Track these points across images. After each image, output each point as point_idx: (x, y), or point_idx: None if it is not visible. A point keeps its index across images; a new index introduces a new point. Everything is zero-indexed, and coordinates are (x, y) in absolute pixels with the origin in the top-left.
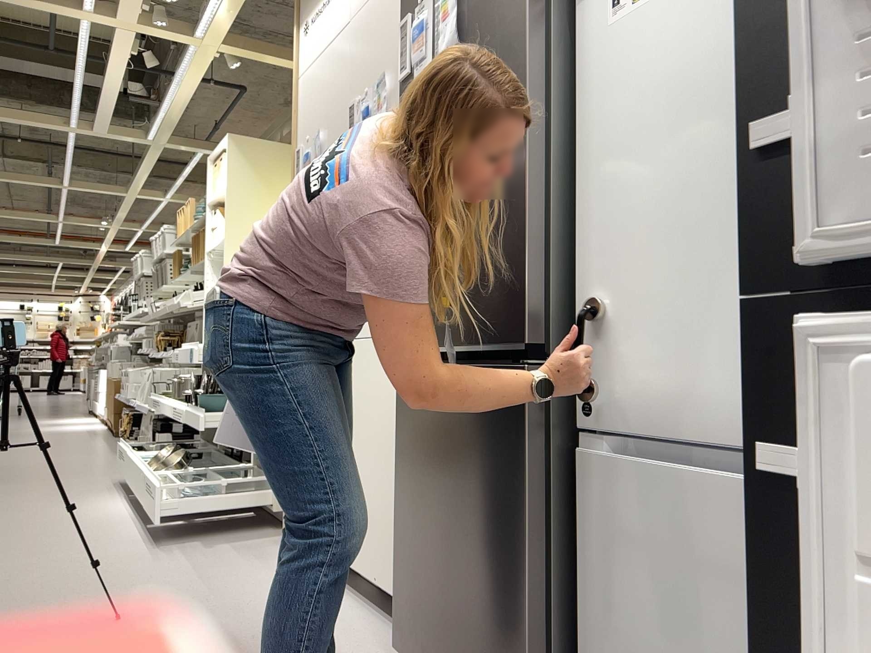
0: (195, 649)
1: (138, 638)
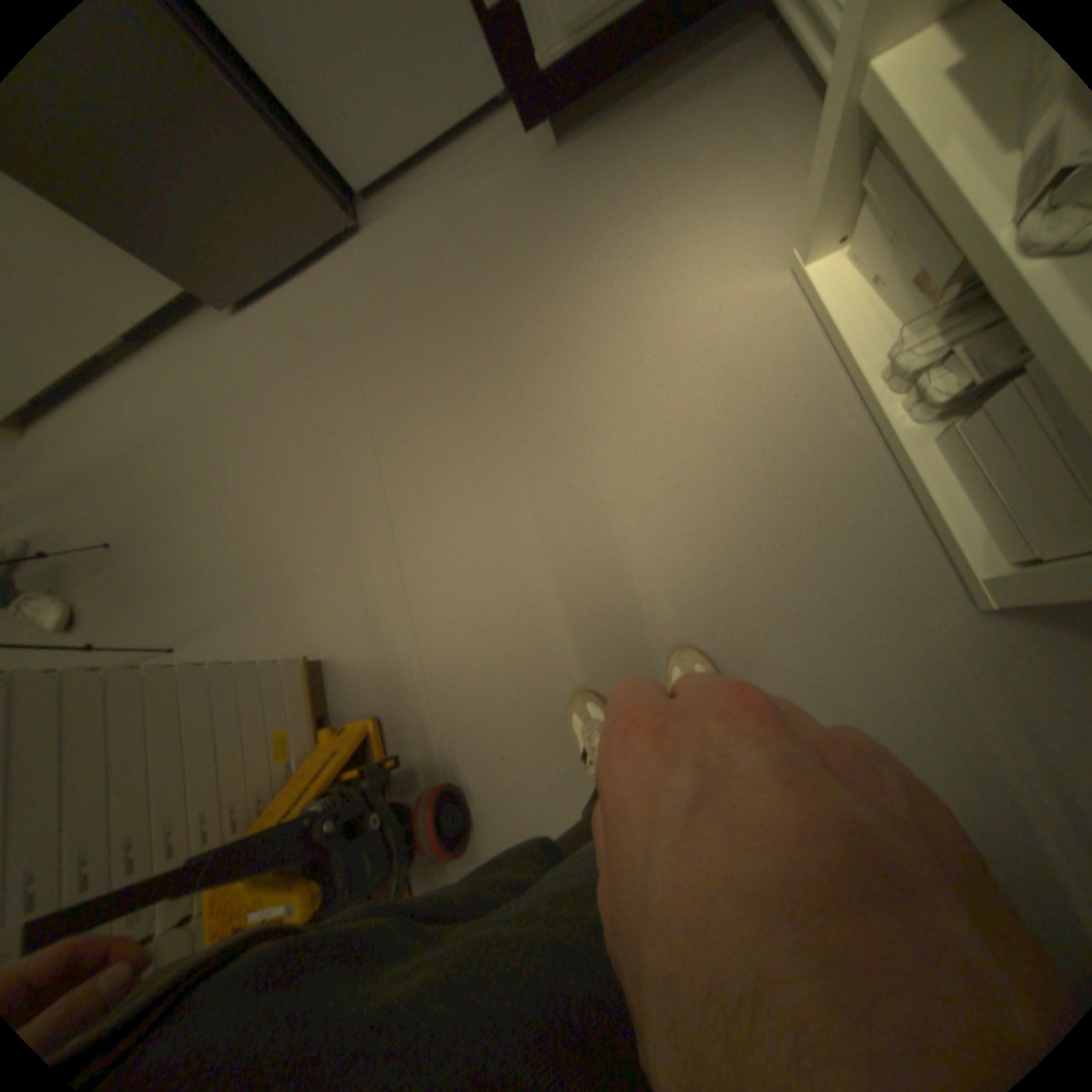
0: (167, 468)
1: (139, 517)
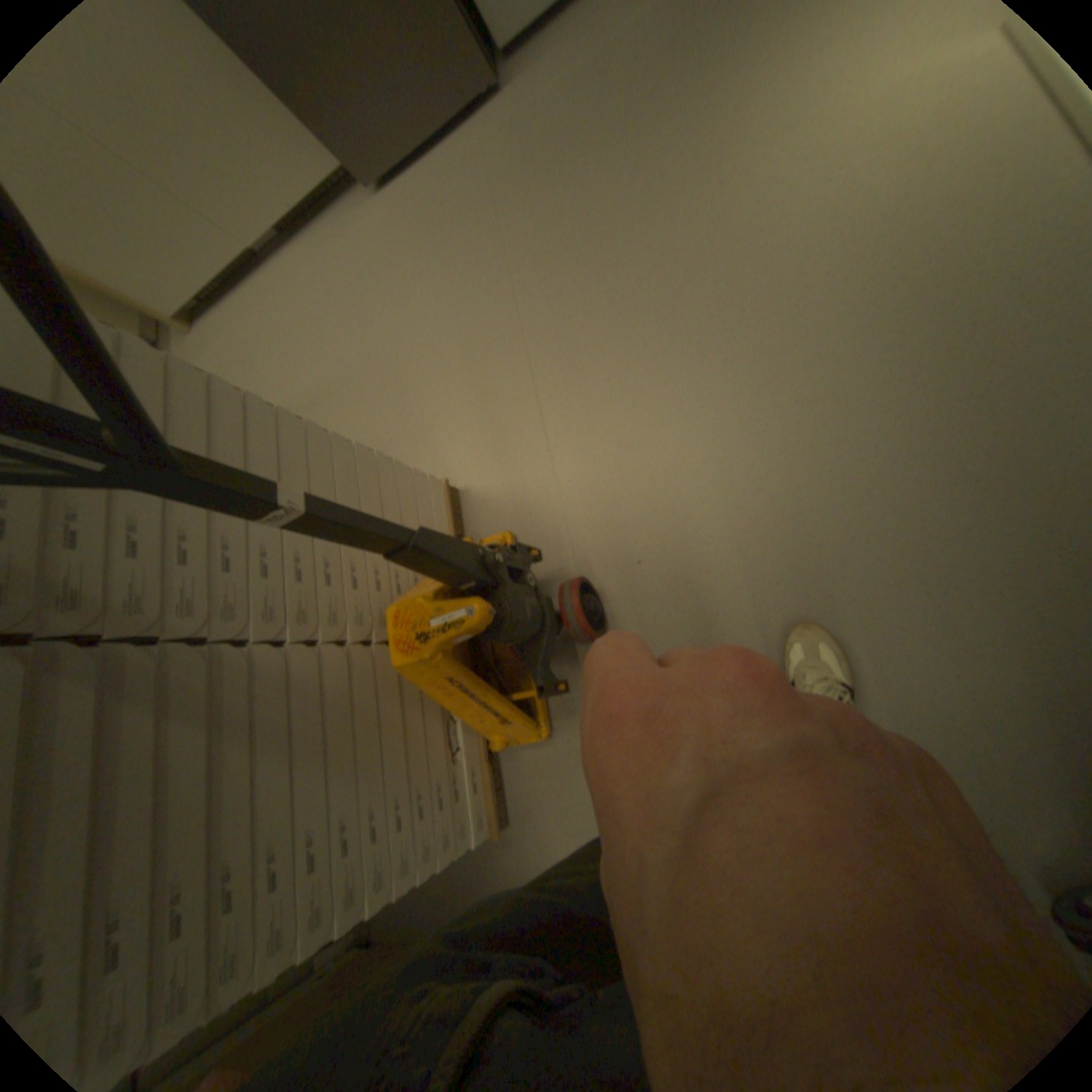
0: (316, 338)
1: (290, 385)
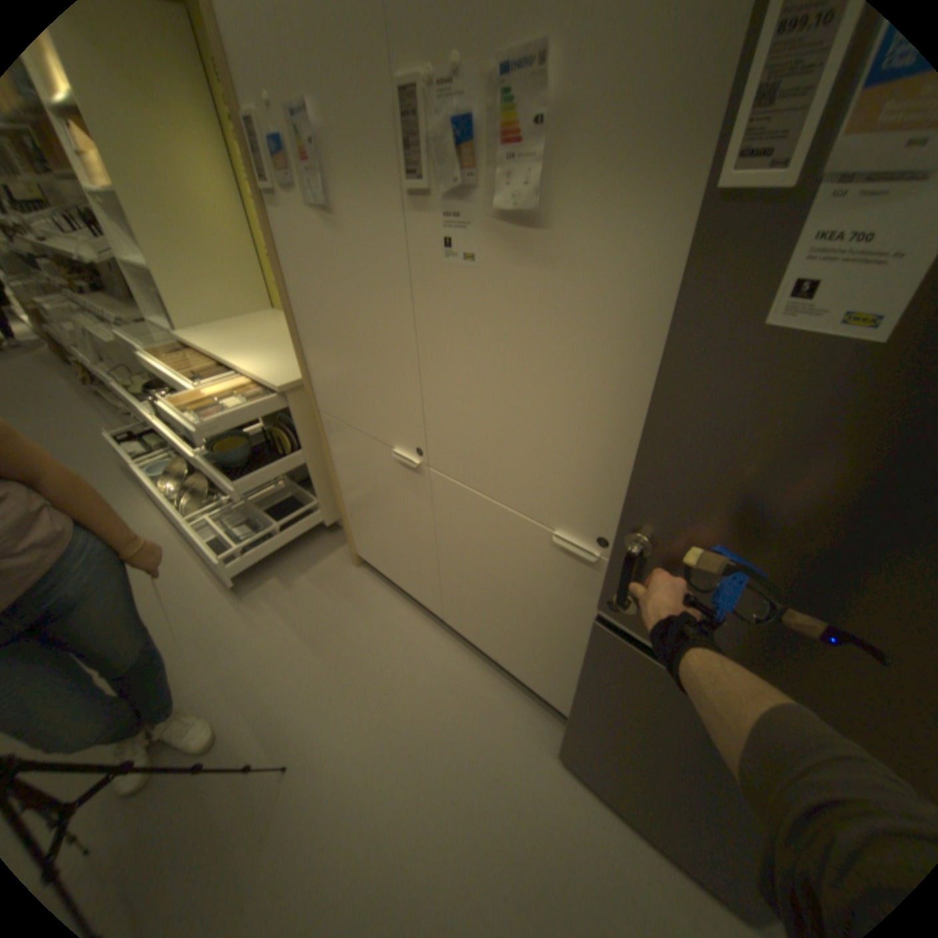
0: (385, 796)
1: (322, 793)
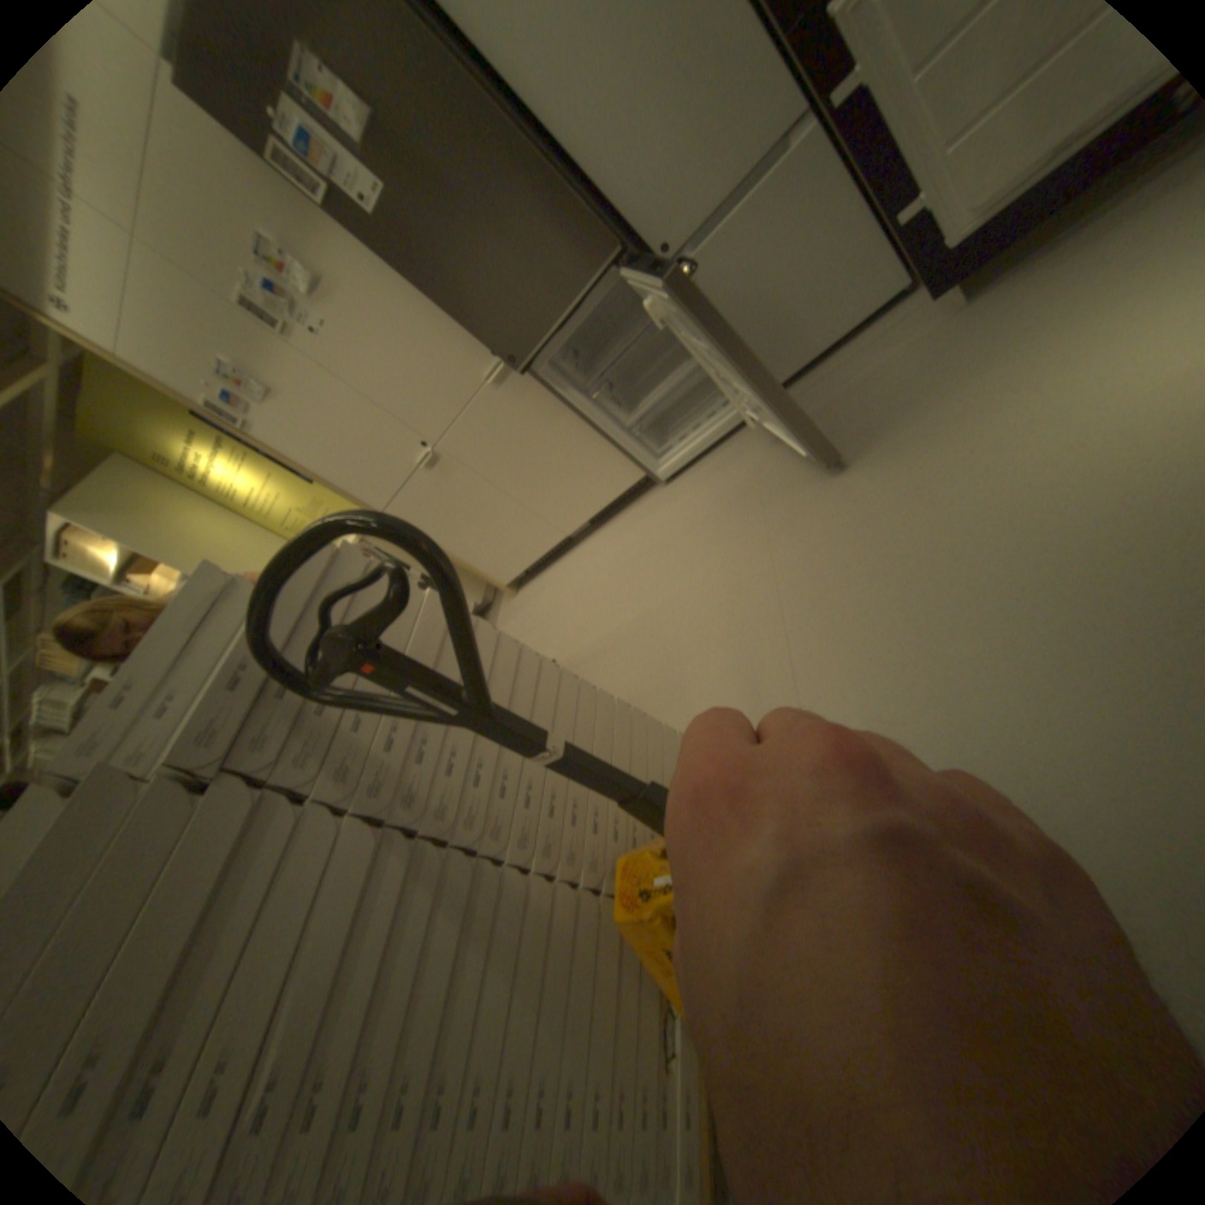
0: (604, 603)
1: (578, 640)
